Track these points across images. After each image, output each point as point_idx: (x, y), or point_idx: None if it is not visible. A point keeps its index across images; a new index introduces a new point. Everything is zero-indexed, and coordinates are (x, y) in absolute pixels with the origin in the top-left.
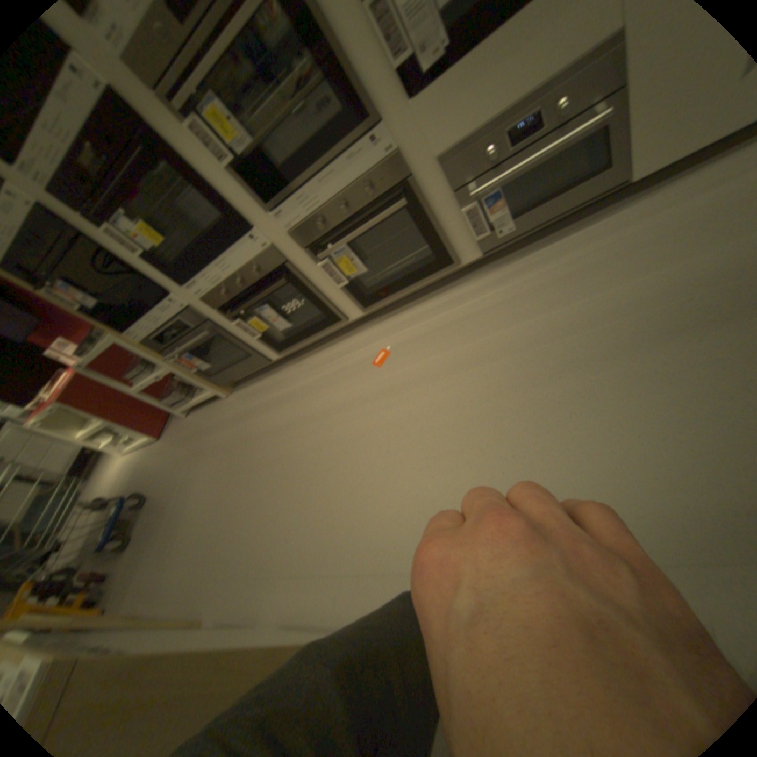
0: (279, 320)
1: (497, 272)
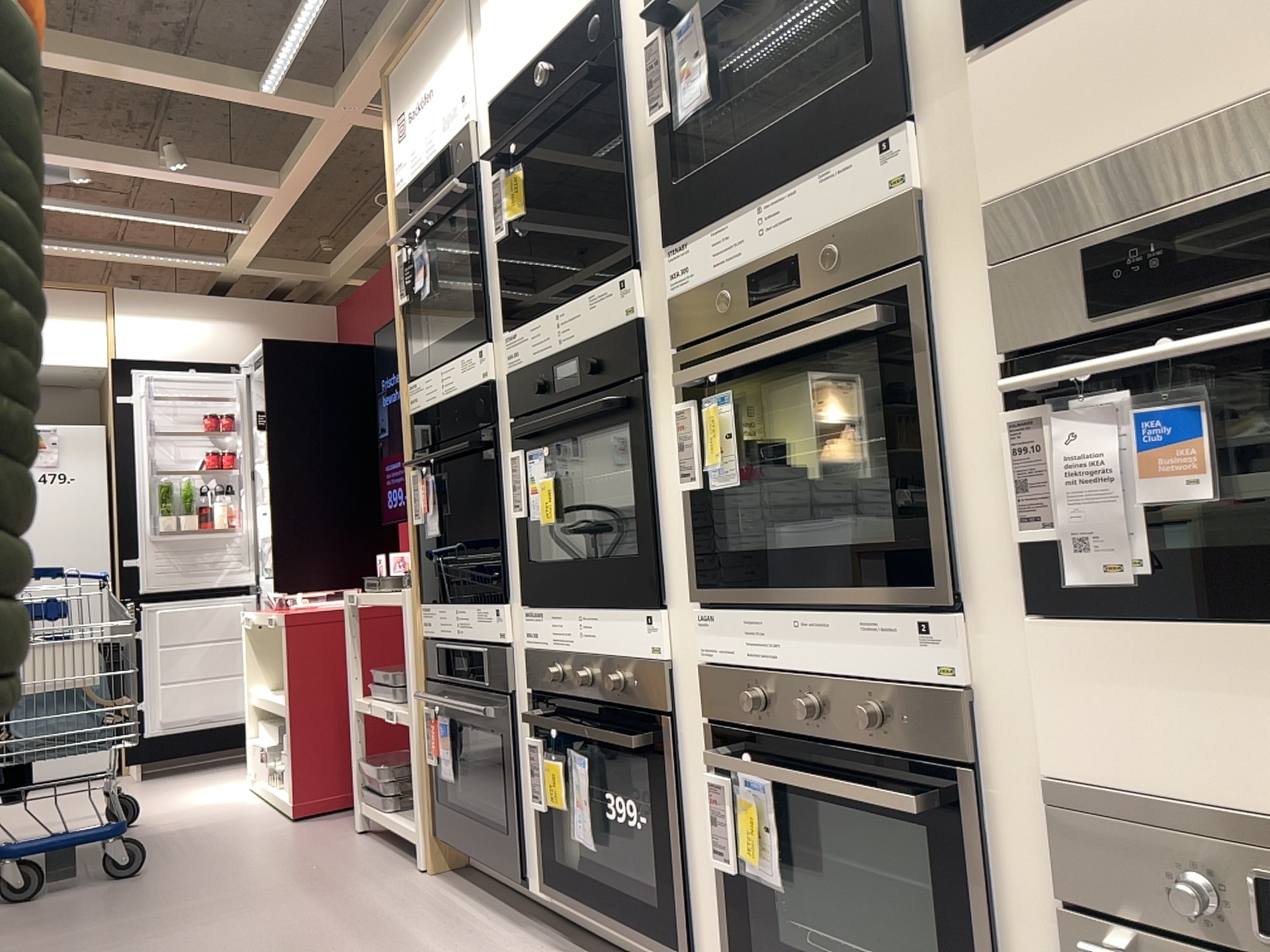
0: (586, 813)
1: None
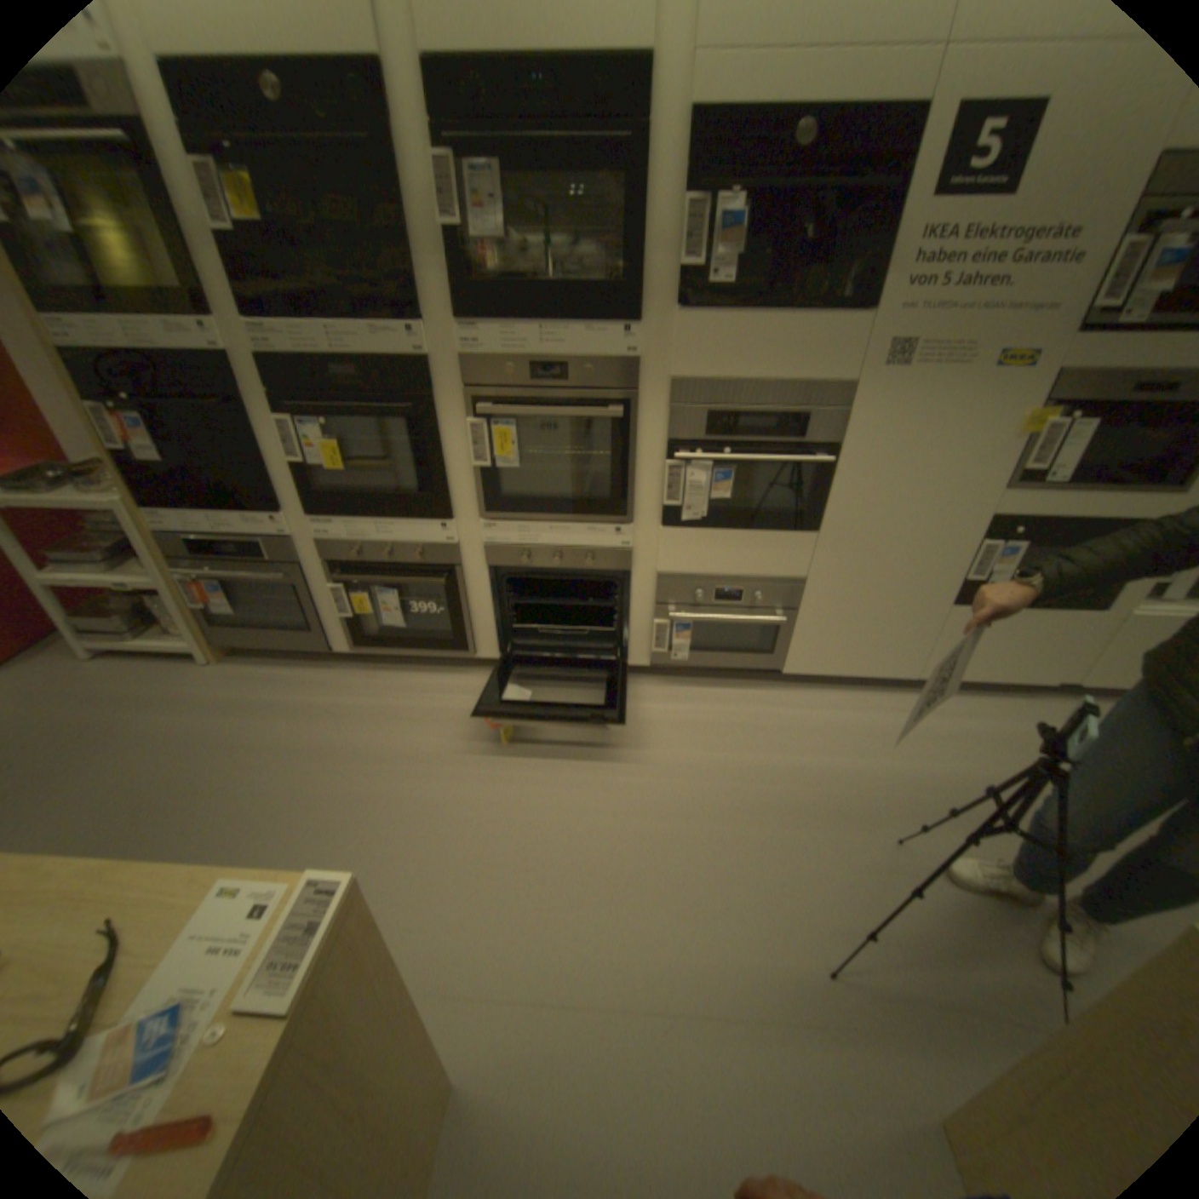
0: (395, 615)
1: (654, 690)
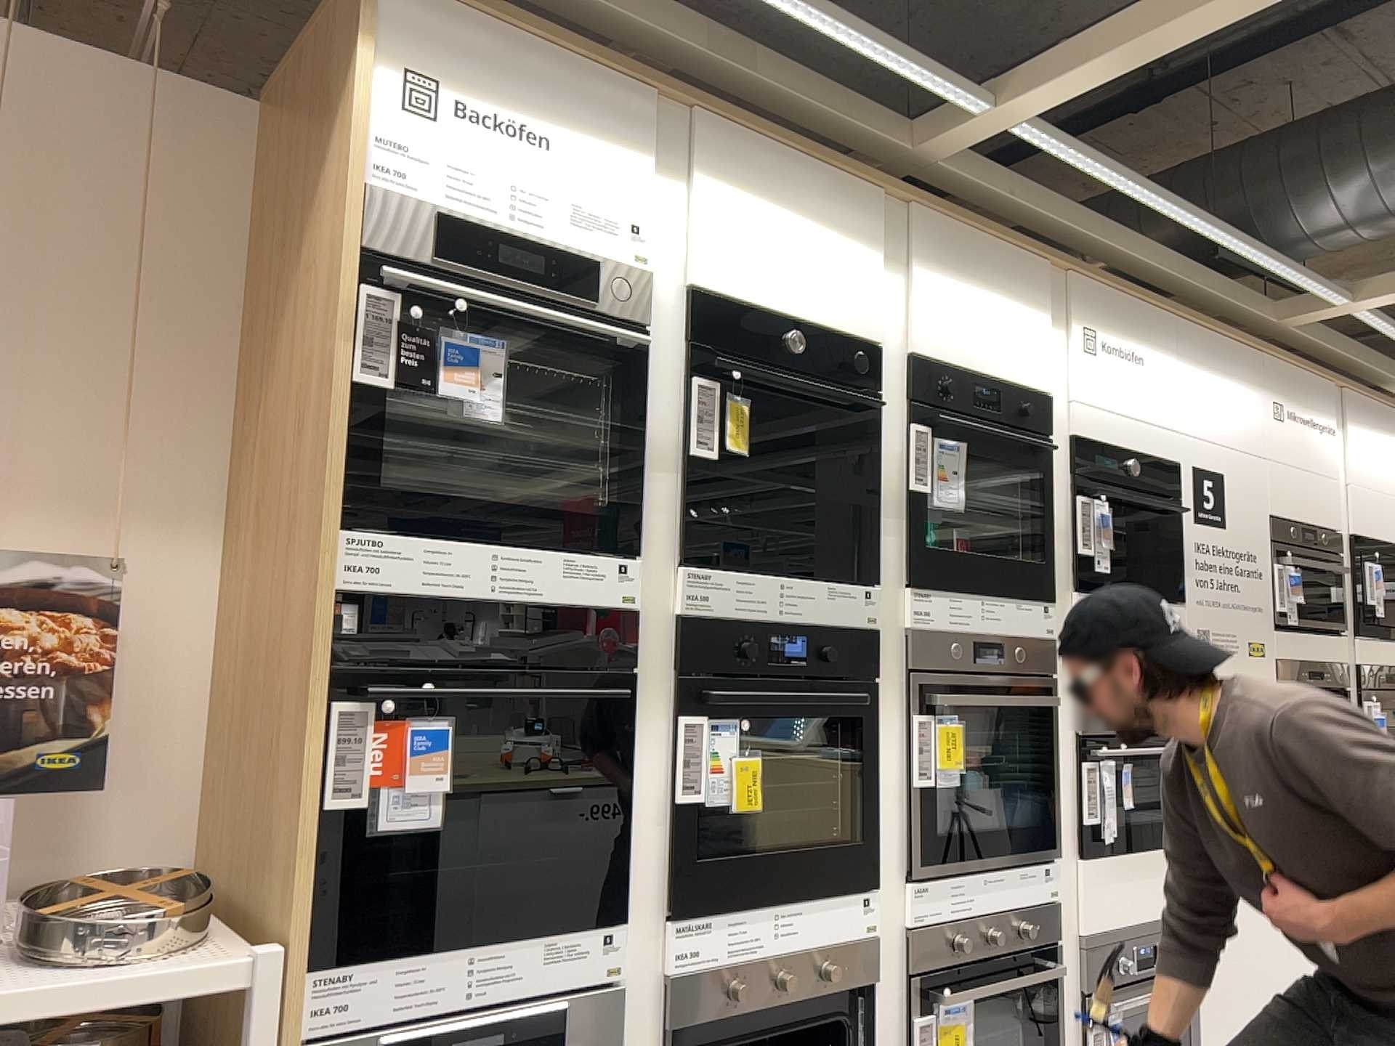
0: None
1: None
